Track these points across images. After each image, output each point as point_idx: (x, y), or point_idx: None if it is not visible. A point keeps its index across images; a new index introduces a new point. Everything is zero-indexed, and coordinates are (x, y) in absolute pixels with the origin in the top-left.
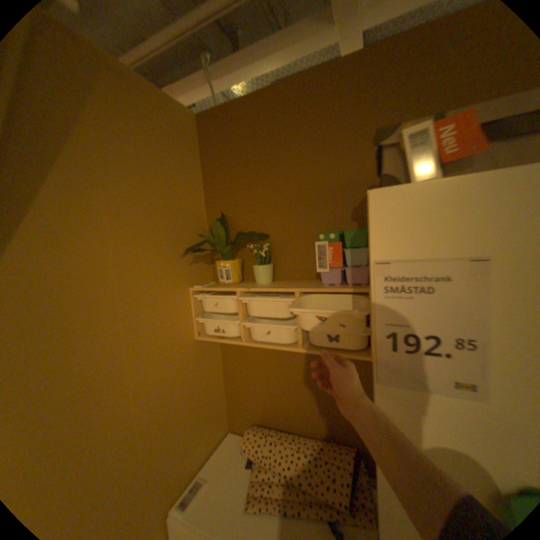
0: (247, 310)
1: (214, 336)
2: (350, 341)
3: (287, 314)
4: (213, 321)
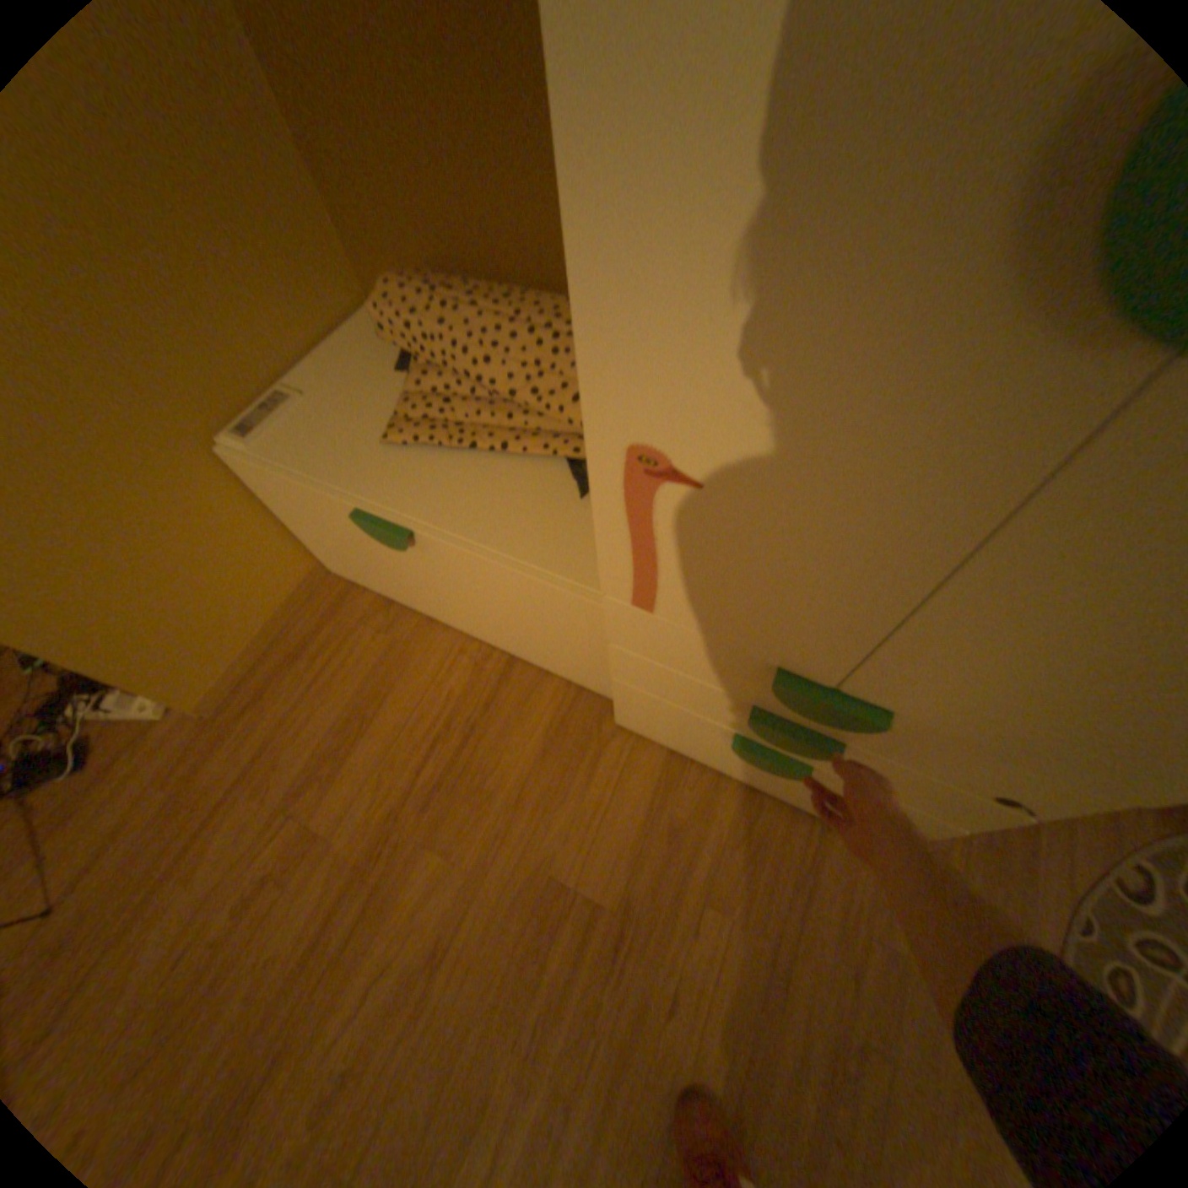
0: None
1: None
2: None
3: None
4: None
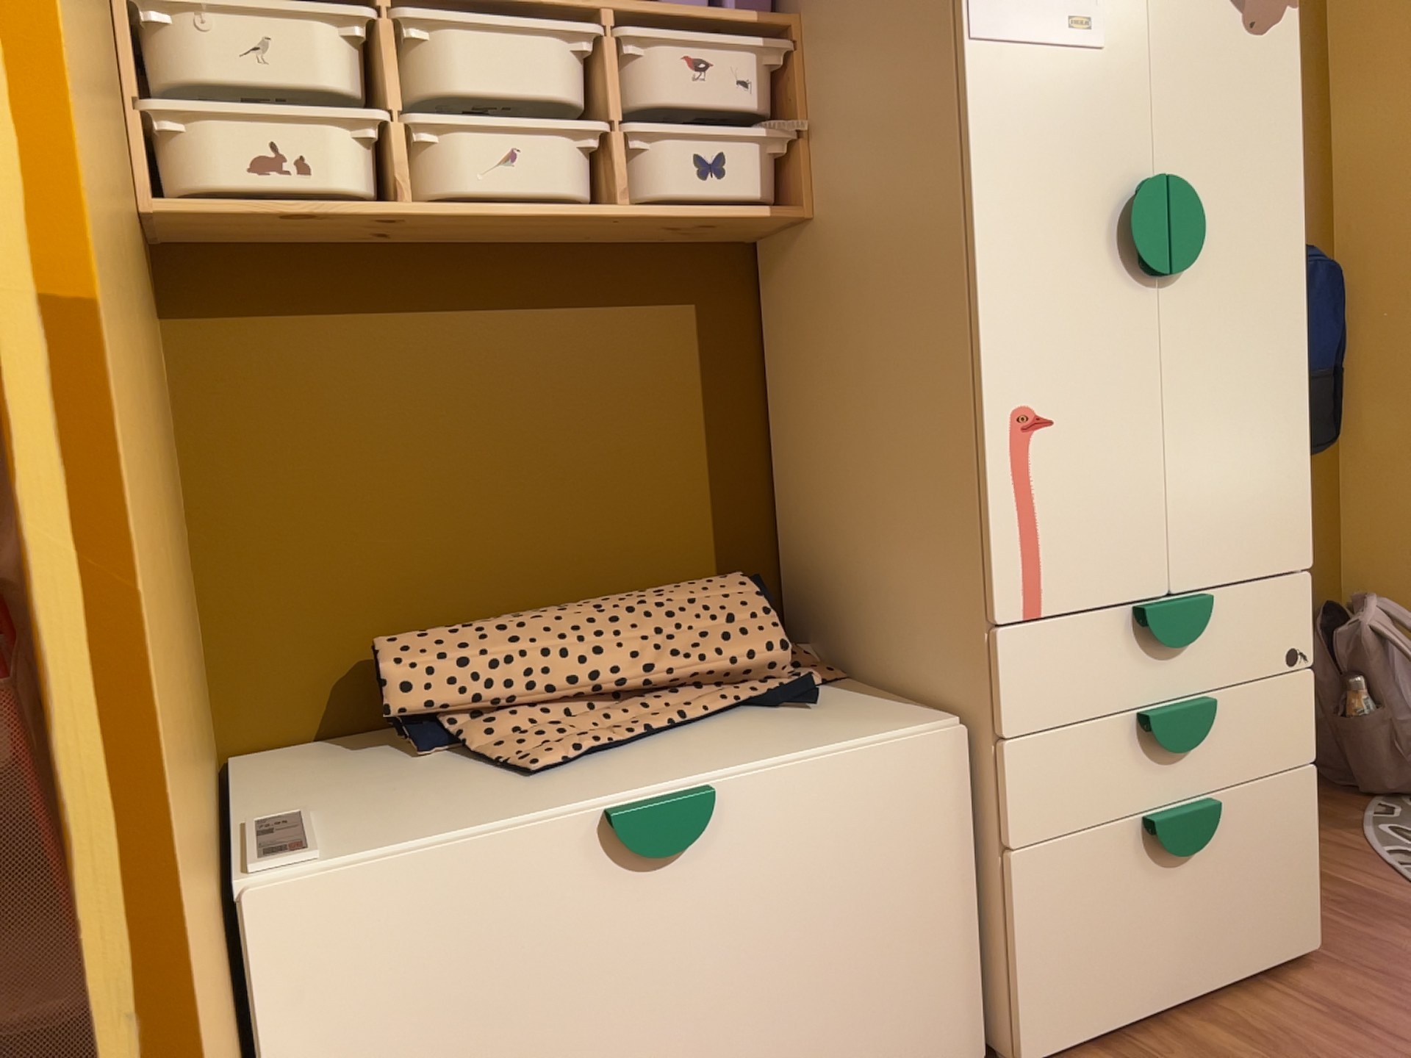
0: (411, 86)
1: (254, 197)
2: (756, 167)
3: (570, 93)
4: (246, 125)
